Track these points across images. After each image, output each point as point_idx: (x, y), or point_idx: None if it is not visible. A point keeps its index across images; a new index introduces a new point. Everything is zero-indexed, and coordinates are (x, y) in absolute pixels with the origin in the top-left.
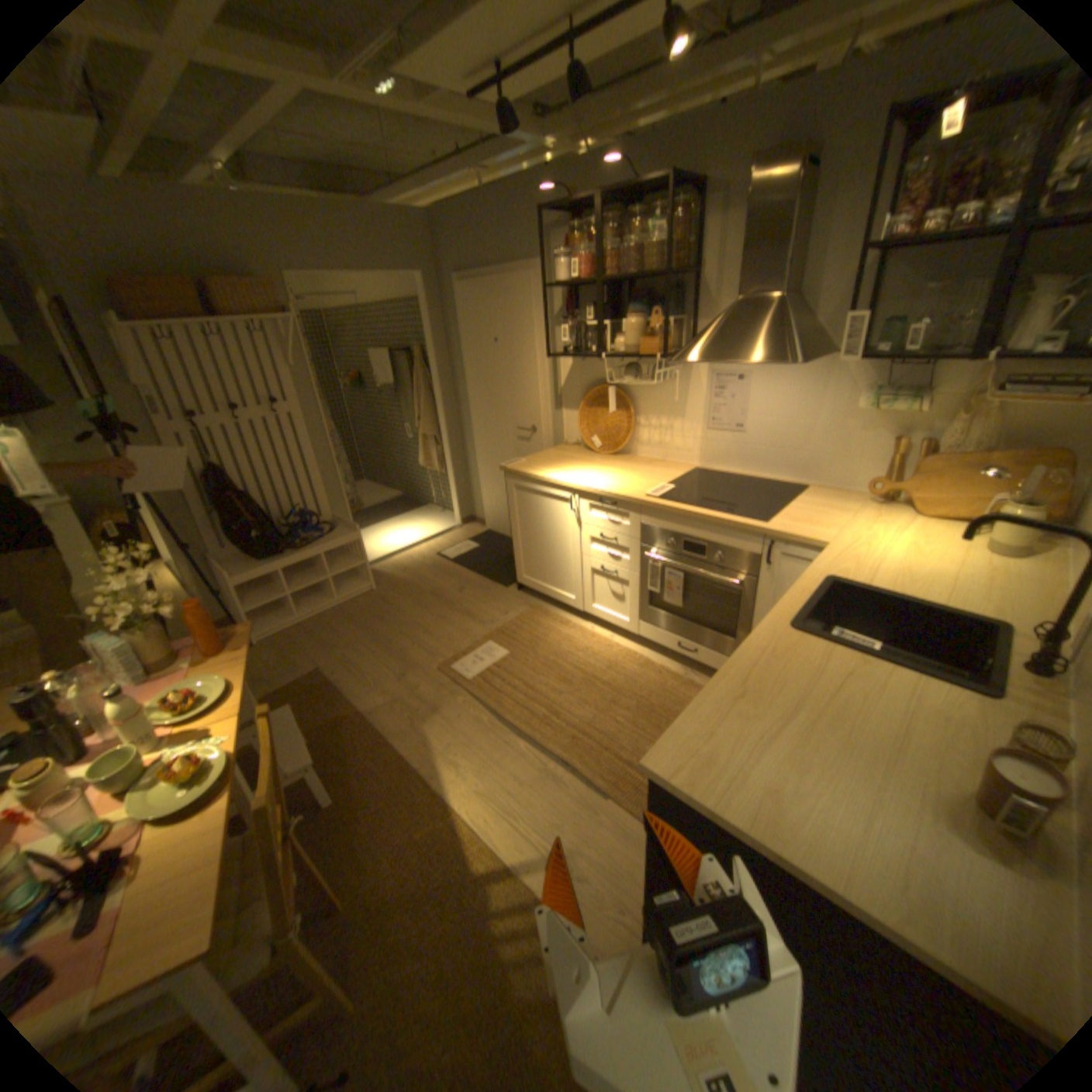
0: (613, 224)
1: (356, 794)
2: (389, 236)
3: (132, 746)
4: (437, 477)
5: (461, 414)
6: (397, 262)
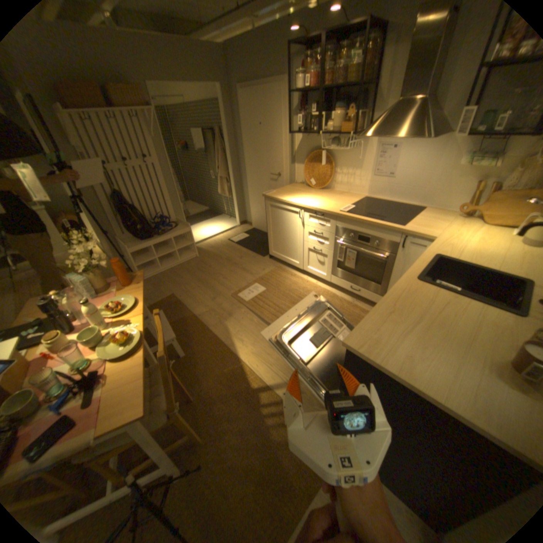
0: (330, 53)
1: (195, 352)
2: (201, 61)
3: (94, 327)
4: (227, 200)
5: (240, 165)
6: (205, 77)
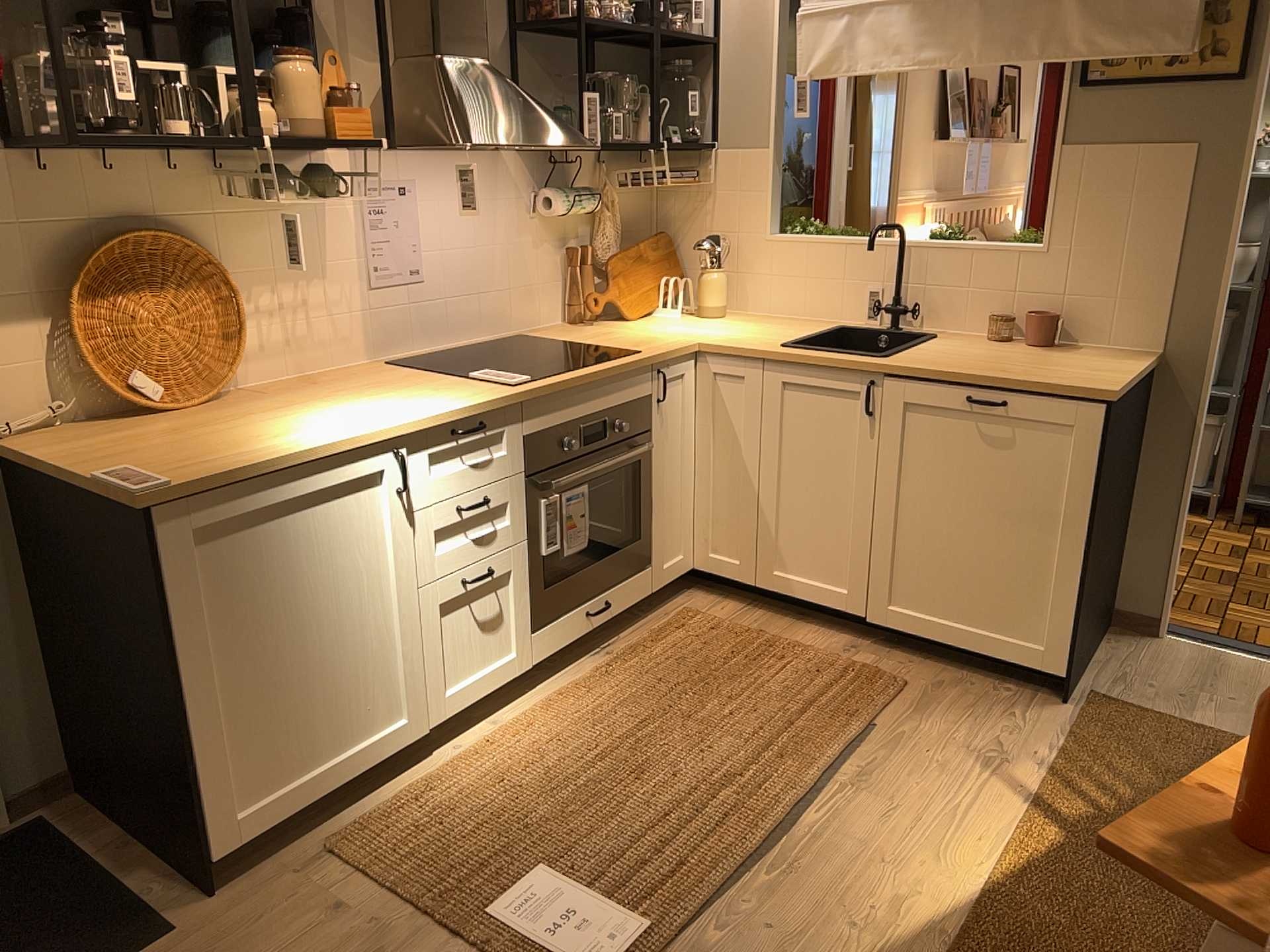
0: None
1: None
2: None
3: None
4: None
5: None
6: None
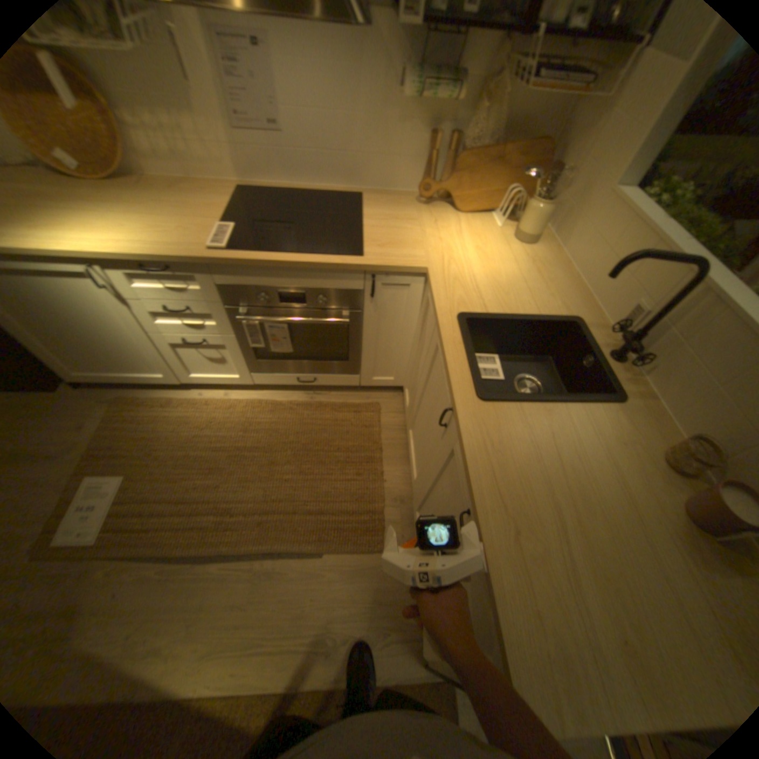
0: None
1: None
2: None
3: None
4: None
5: None
6: None
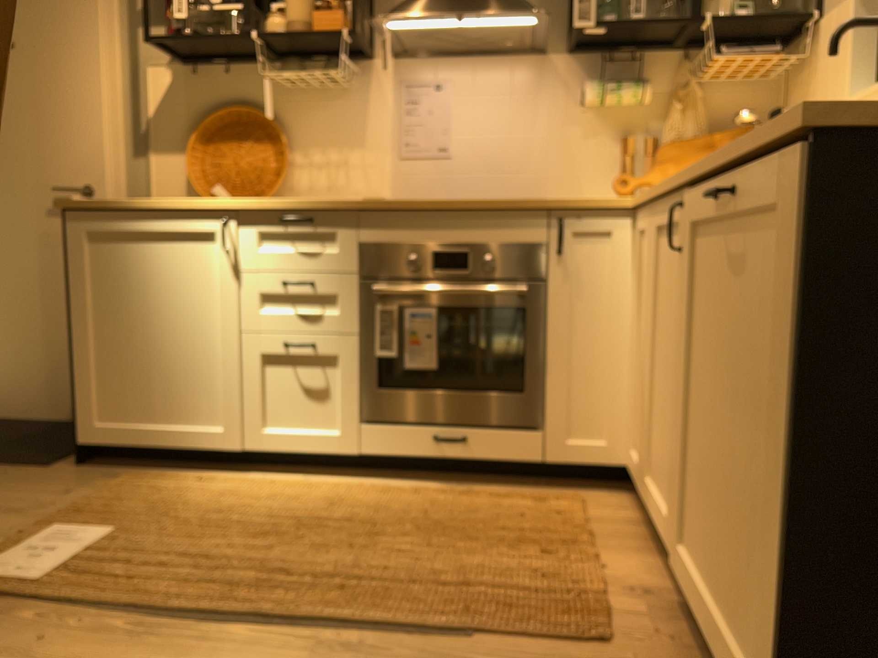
0: None
1: None
2: None
3: None
4: None
5: None
6: None
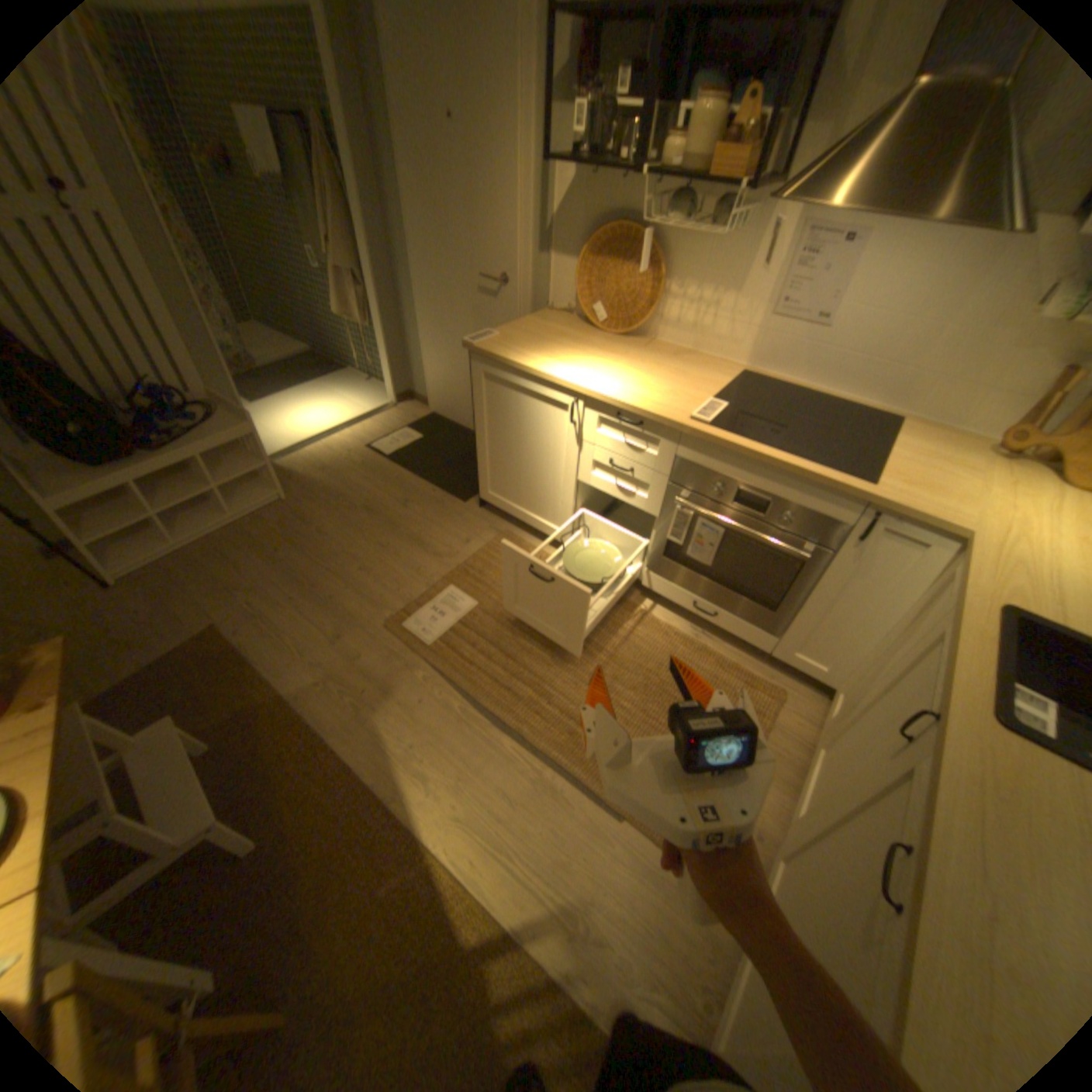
0: None
1: (289, 828)
2: None
3: None
4: (359, 332)
5: (392, 238)
6: None
